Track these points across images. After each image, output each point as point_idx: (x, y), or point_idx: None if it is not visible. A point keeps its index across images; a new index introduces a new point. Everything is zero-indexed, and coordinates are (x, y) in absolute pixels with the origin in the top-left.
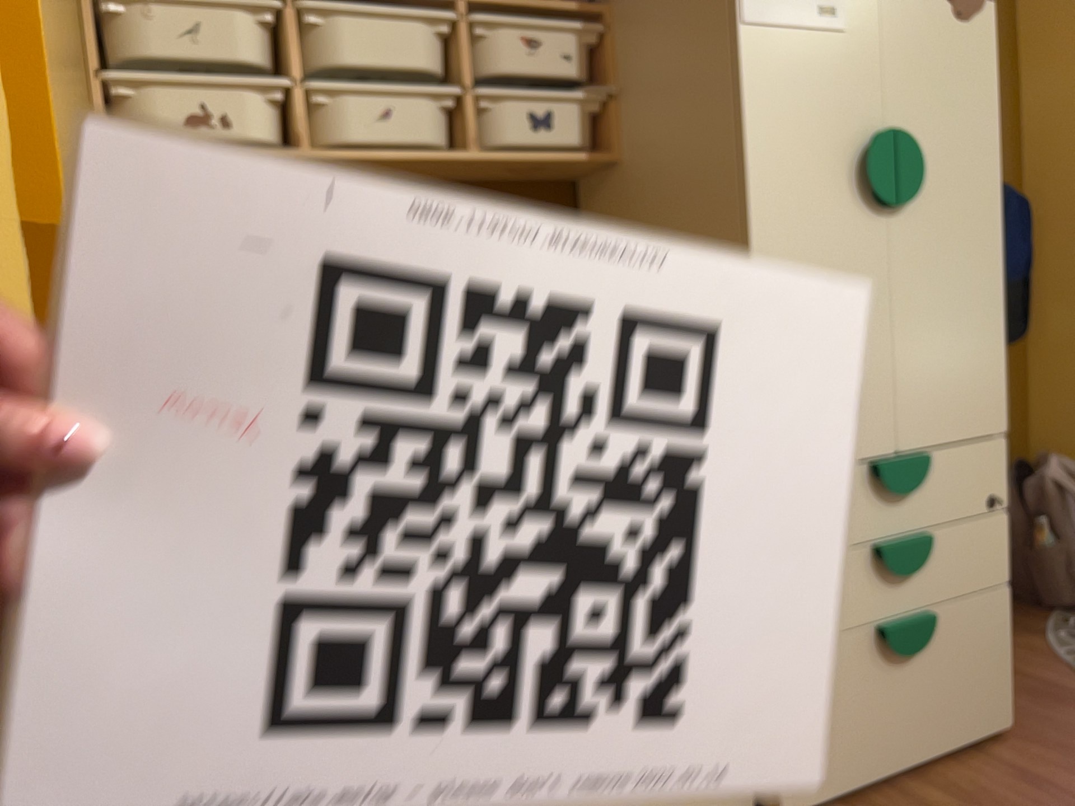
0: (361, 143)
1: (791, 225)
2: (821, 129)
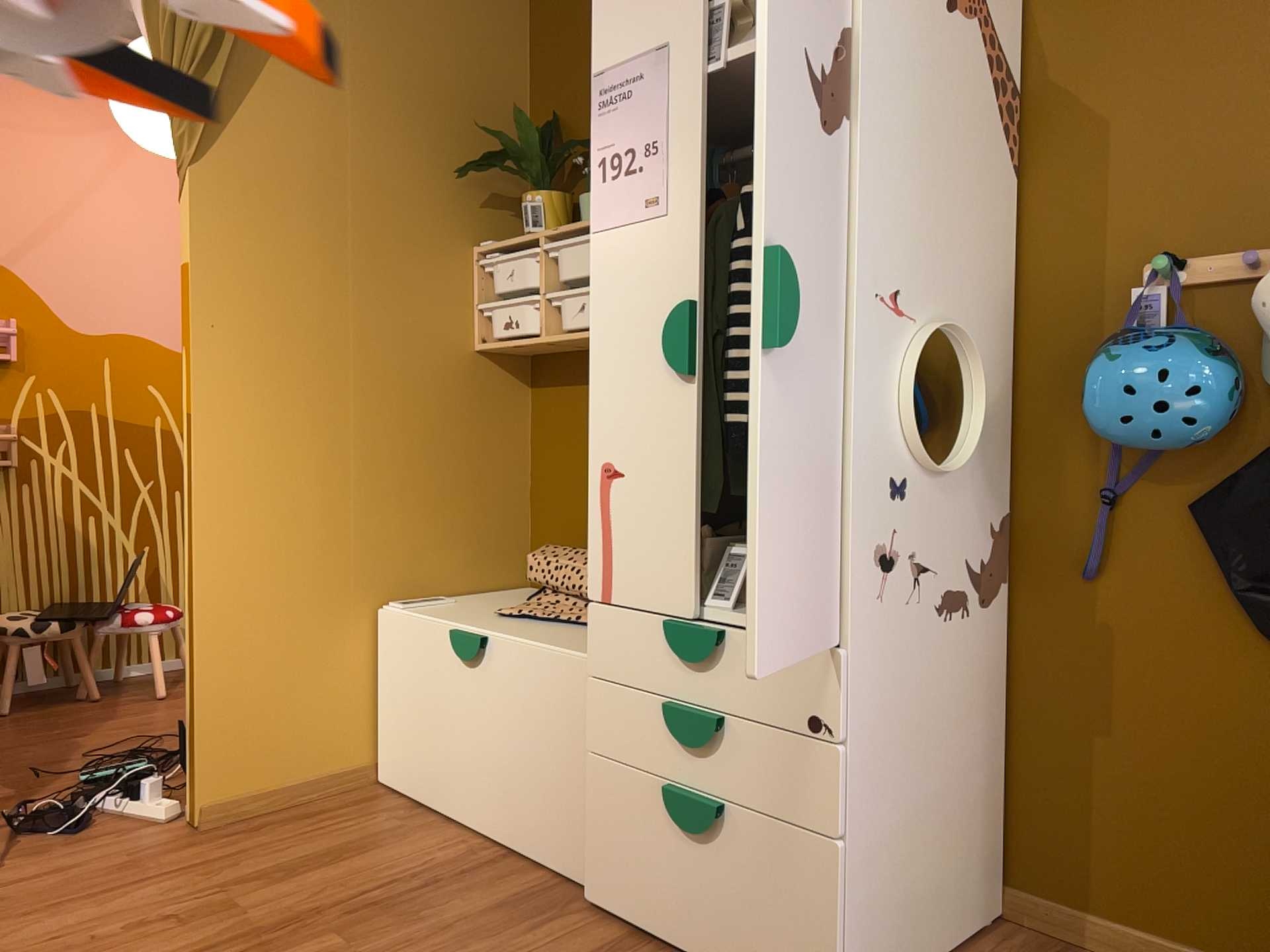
0: (565, 327)
1: (615, 391)
2: (642, 308)
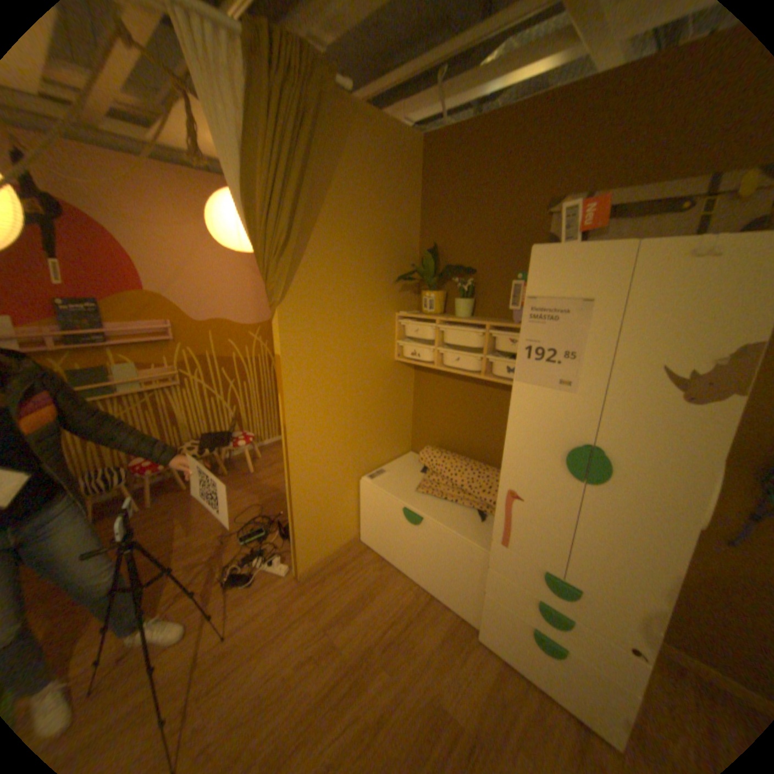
0: (449, 366)
1: (523, 463)
2: (548, 432)
